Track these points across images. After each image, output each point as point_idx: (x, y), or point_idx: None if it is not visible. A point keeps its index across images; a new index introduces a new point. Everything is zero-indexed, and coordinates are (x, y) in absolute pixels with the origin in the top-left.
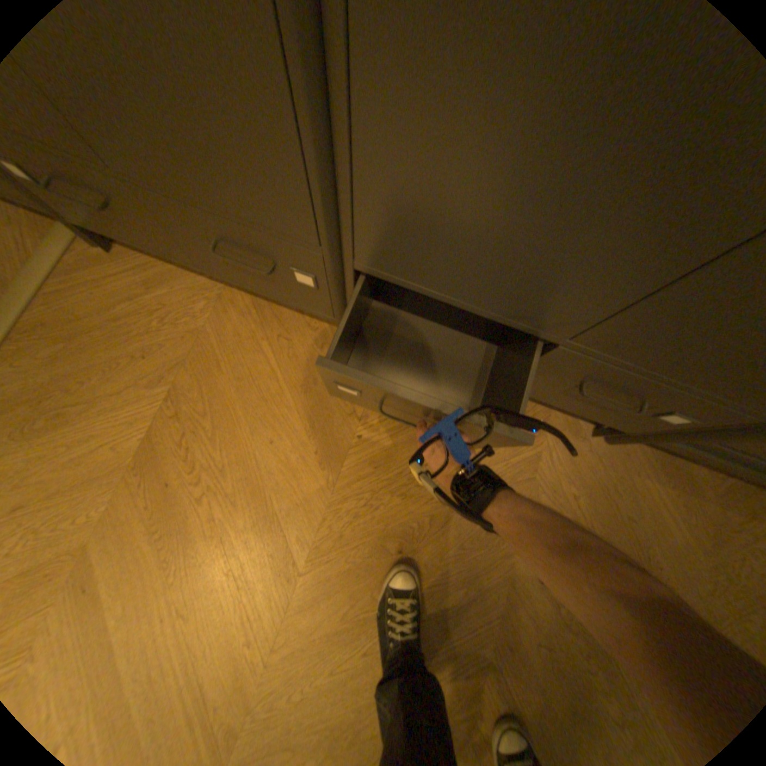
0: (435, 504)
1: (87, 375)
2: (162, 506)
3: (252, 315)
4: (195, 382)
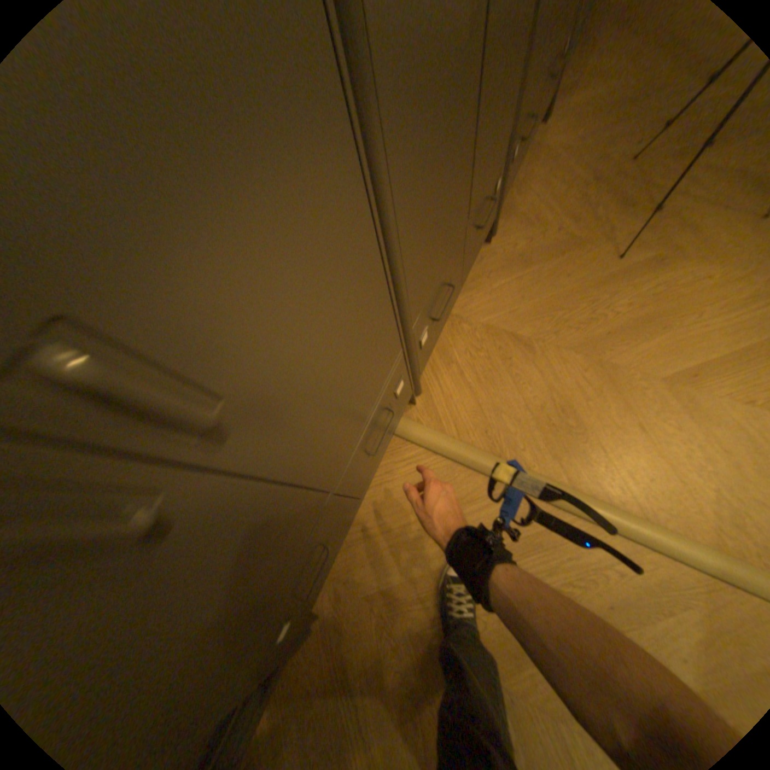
0: (599, 190)
1: (528, 394)
2: (625, 333)
3: (473, 294)
4: (528, 323)
